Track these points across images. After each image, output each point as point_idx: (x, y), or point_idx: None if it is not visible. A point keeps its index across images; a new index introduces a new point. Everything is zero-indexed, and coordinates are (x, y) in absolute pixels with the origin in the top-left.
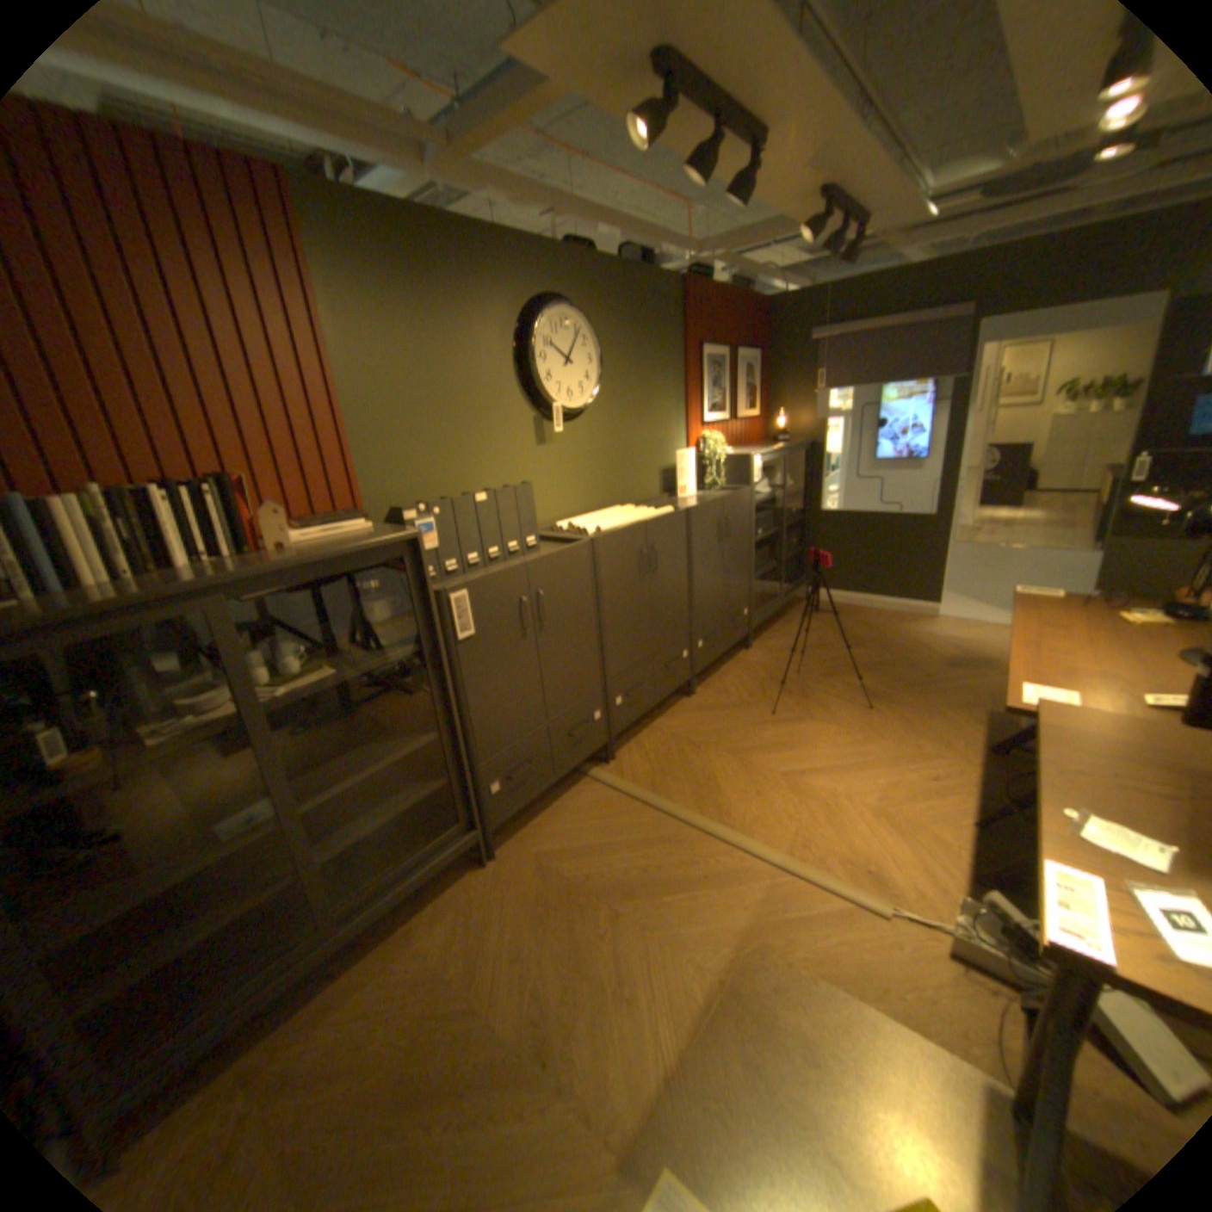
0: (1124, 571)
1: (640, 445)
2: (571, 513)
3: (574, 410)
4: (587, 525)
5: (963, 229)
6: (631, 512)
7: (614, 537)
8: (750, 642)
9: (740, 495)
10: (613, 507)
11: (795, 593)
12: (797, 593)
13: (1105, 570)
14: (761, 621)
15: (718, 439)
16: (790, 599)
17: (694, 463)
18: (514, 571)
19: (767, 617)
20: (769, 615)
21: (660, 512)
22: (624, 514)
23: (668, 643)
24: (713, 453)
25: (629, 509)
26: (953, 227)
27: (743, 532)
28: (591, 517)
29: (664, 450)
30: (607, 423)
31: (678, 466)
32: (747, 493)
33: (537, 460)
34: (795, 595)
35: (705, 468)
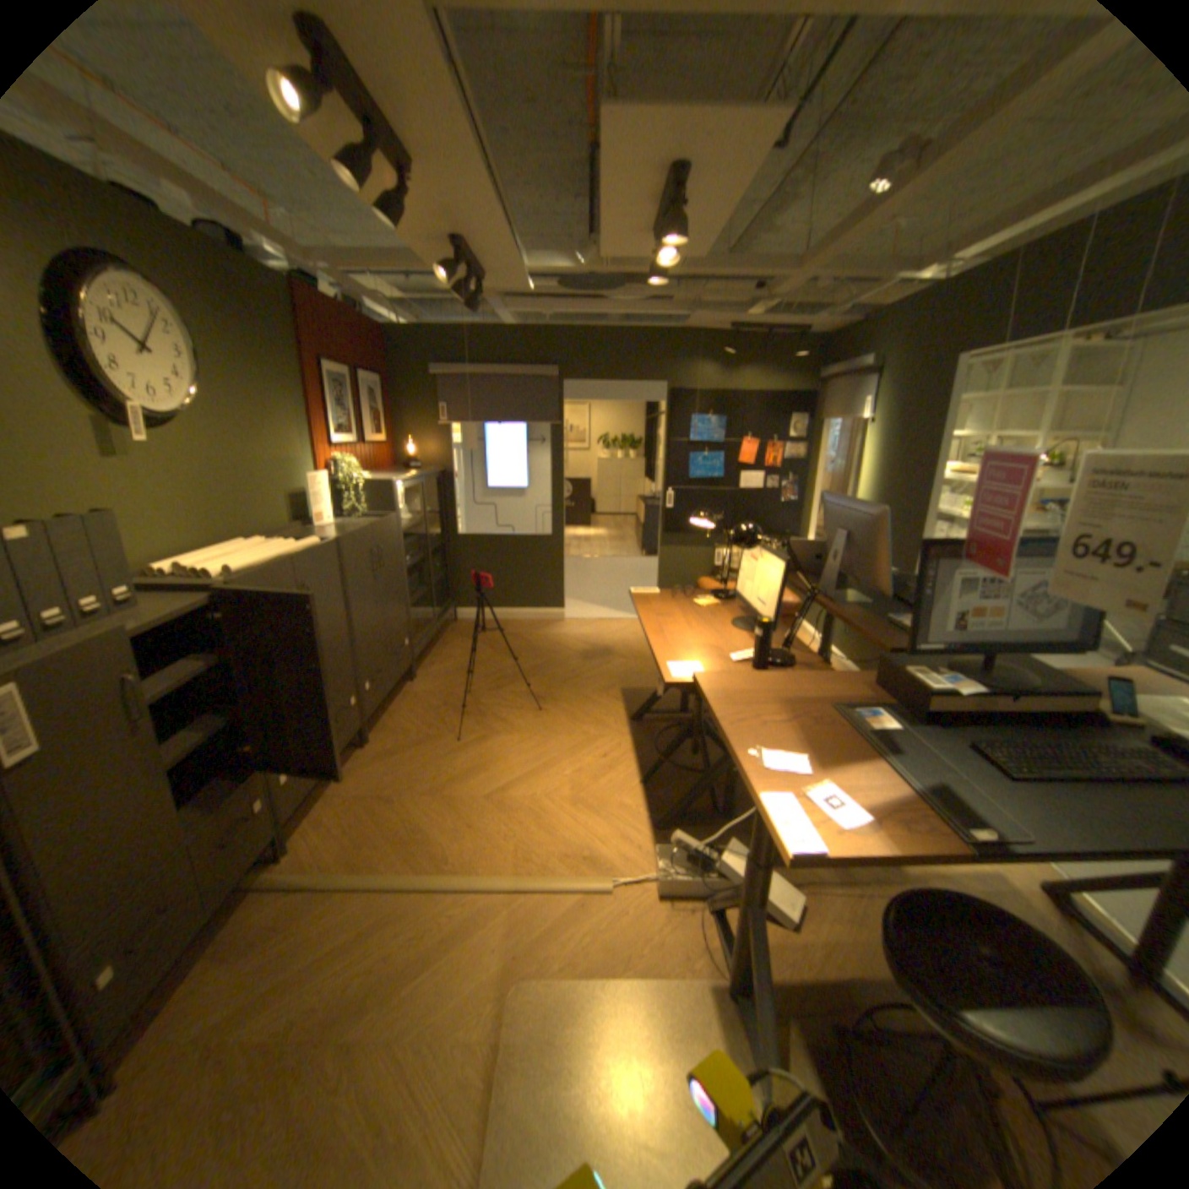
0: (670, 570)
1: (260, 464)
2: (171, 548)
3: (163, 413)
4: (208, 564)
5: (542, 306)
6: (265, 544)
7: (256, 576)
8: (415, 671)
9: (388, 521)
10: (233, 538)
11: (446, 615)
12: (448, 615)
13: (660, 570)
14: (422, 648)
15: (352, 462)
16: (443, 621)
17: (329, 487)
18: (108, 638)
19: (426, 643)
20: (428, 640)
21: (305, 542)
22: (256, 546)
23: (335, 691)
24: (350, 477)
25: (260, 541)
26: (536, 302)
27: (396, 559)
28: (208, 553)
29: (289, 471)
30: (212, 434)
31: (312, 490)
32: (395, 519)
33: (107, 477)
34: (447, 617)
35: (342, 493)
